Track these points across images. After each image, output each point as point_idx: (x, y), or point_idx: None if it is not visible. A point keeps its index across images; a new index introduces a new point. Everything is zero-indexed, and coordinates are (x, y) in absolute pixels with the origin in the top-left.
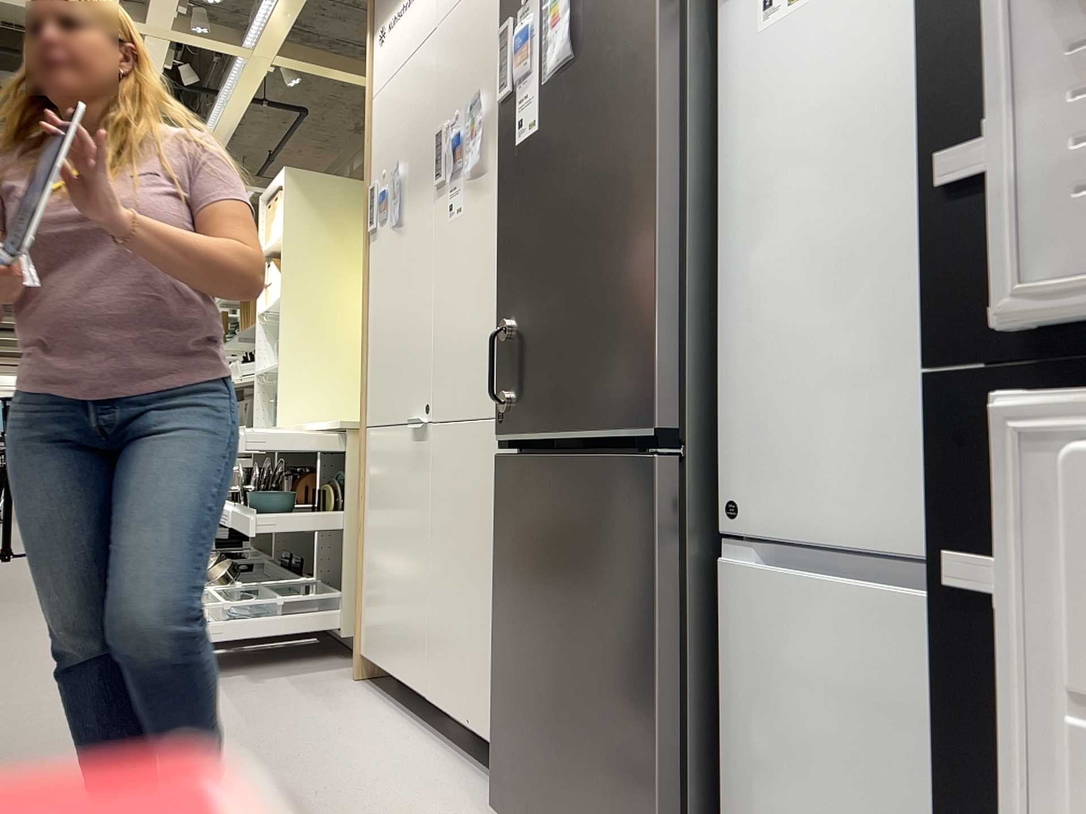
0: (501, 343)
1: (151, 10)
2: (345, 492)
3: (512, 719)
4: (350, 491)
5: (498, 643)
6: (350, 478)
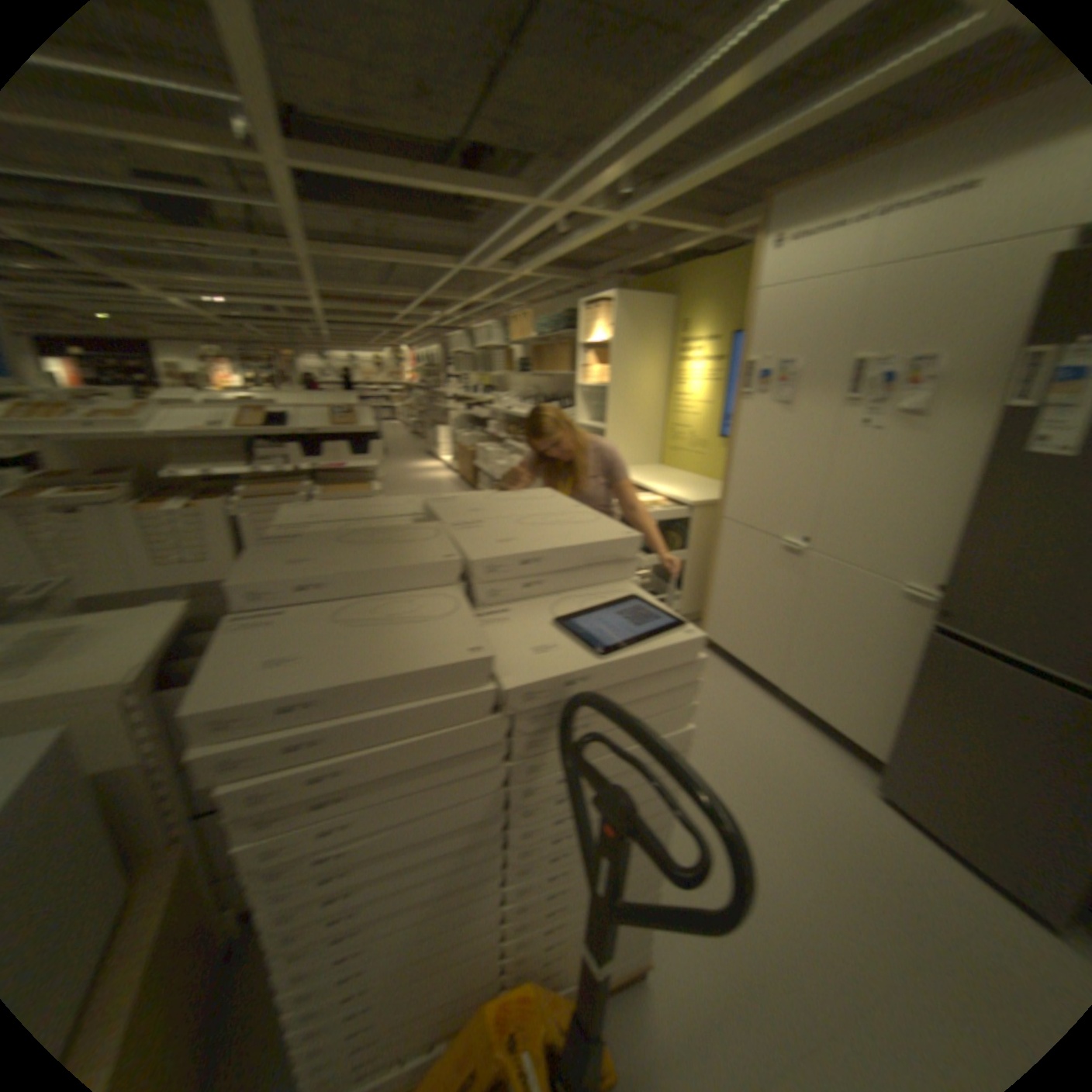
0: (961, 570)
1: (570, 197)
2: (683, 538)
3: (912, 761)
4: (690, 540)
5: (910, 724)
6: (691, 533)
